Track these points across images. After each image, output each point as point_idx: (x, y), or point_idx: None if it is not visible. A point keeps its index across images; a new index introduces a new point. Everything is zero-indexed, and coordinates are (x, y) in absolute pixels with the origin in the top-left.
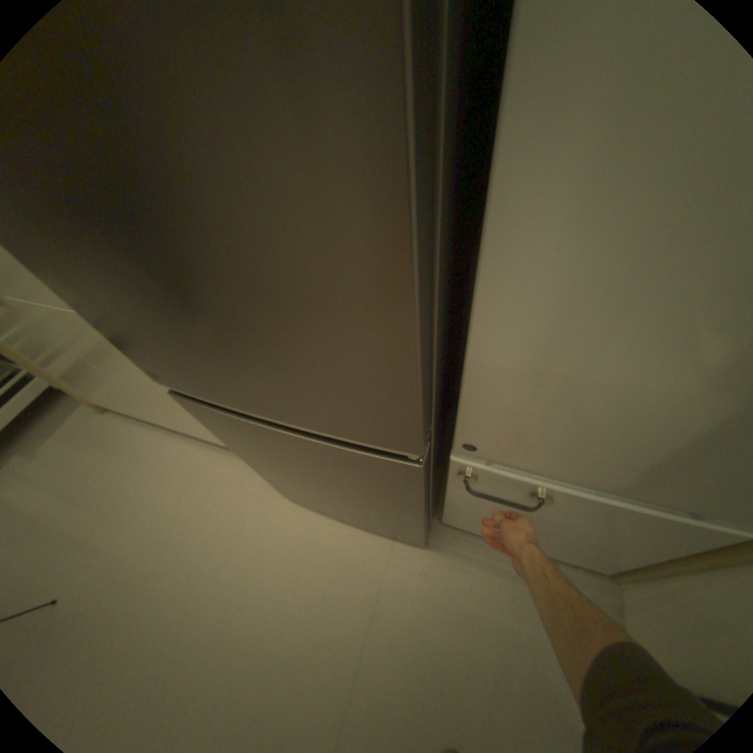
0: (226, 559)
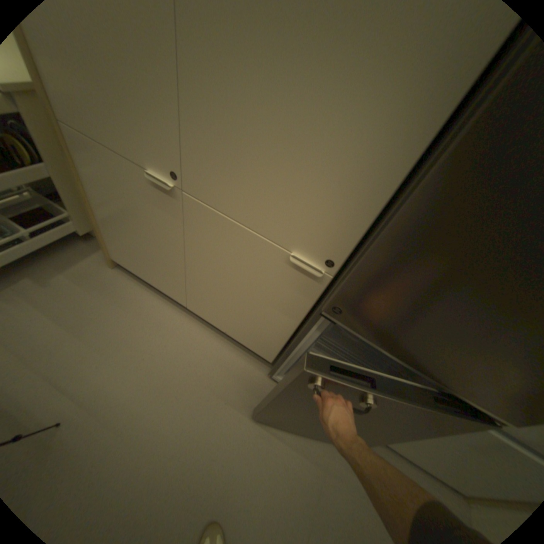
0: (214, 423)
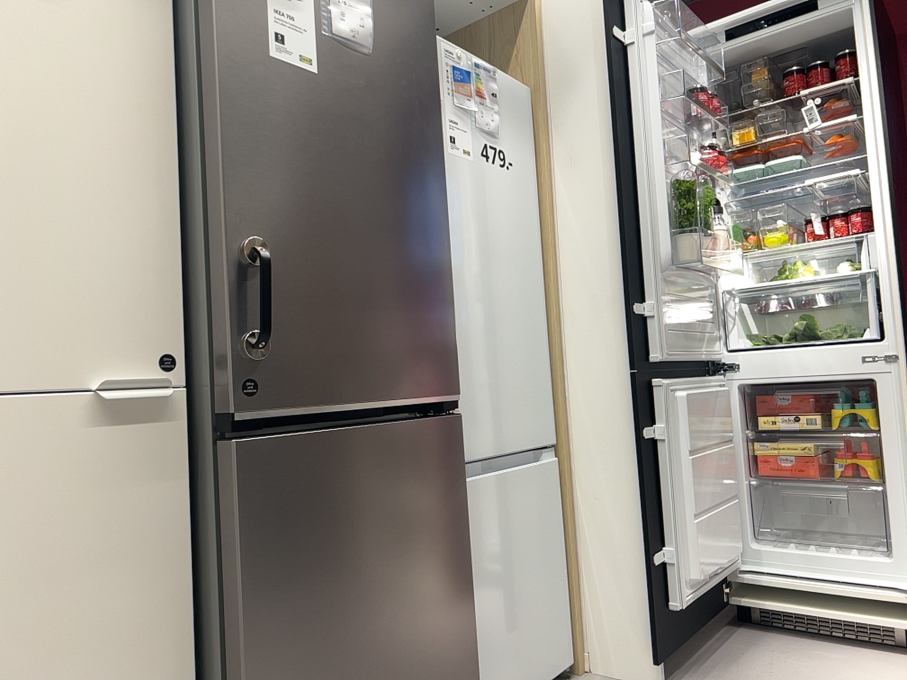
0: None
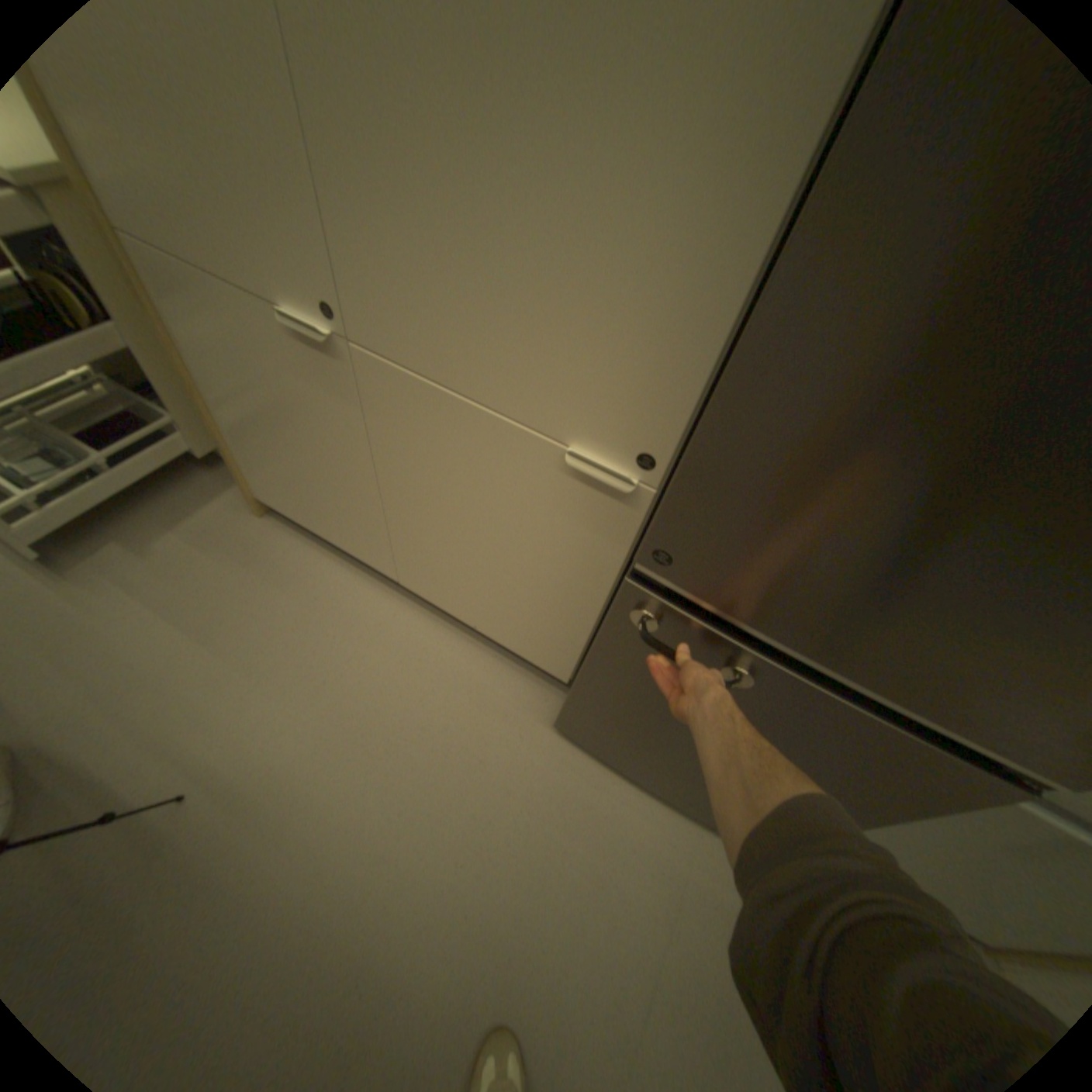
0: (460, 797)
